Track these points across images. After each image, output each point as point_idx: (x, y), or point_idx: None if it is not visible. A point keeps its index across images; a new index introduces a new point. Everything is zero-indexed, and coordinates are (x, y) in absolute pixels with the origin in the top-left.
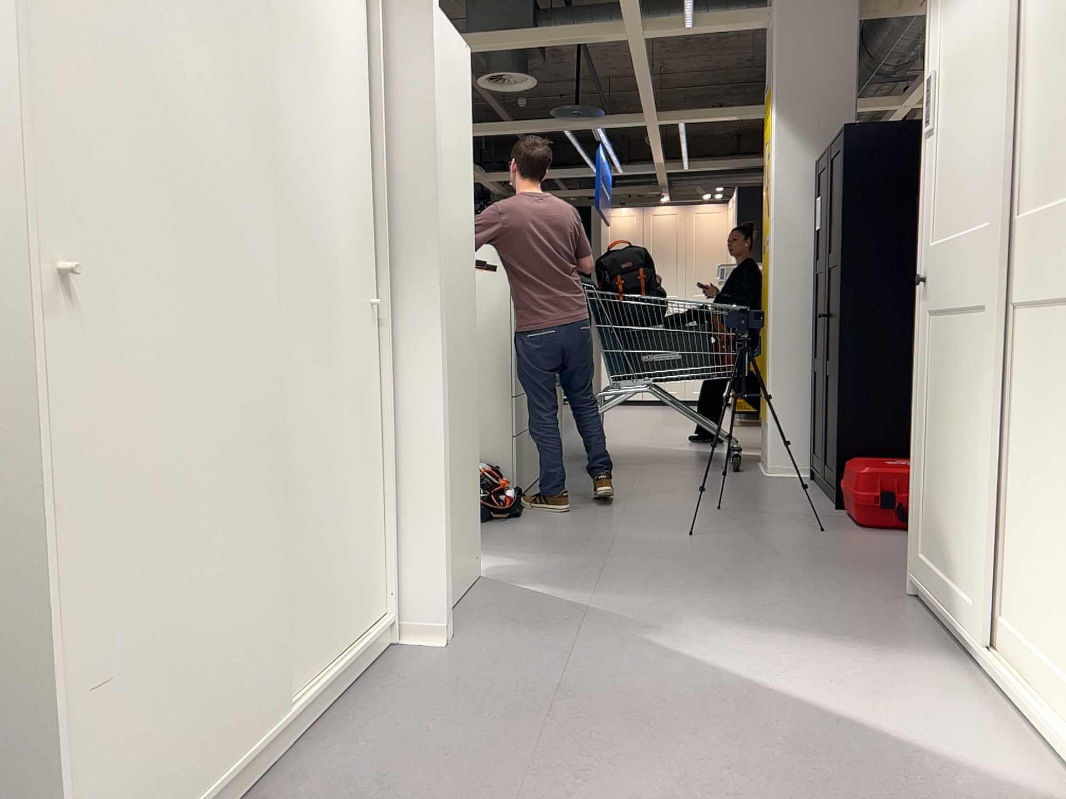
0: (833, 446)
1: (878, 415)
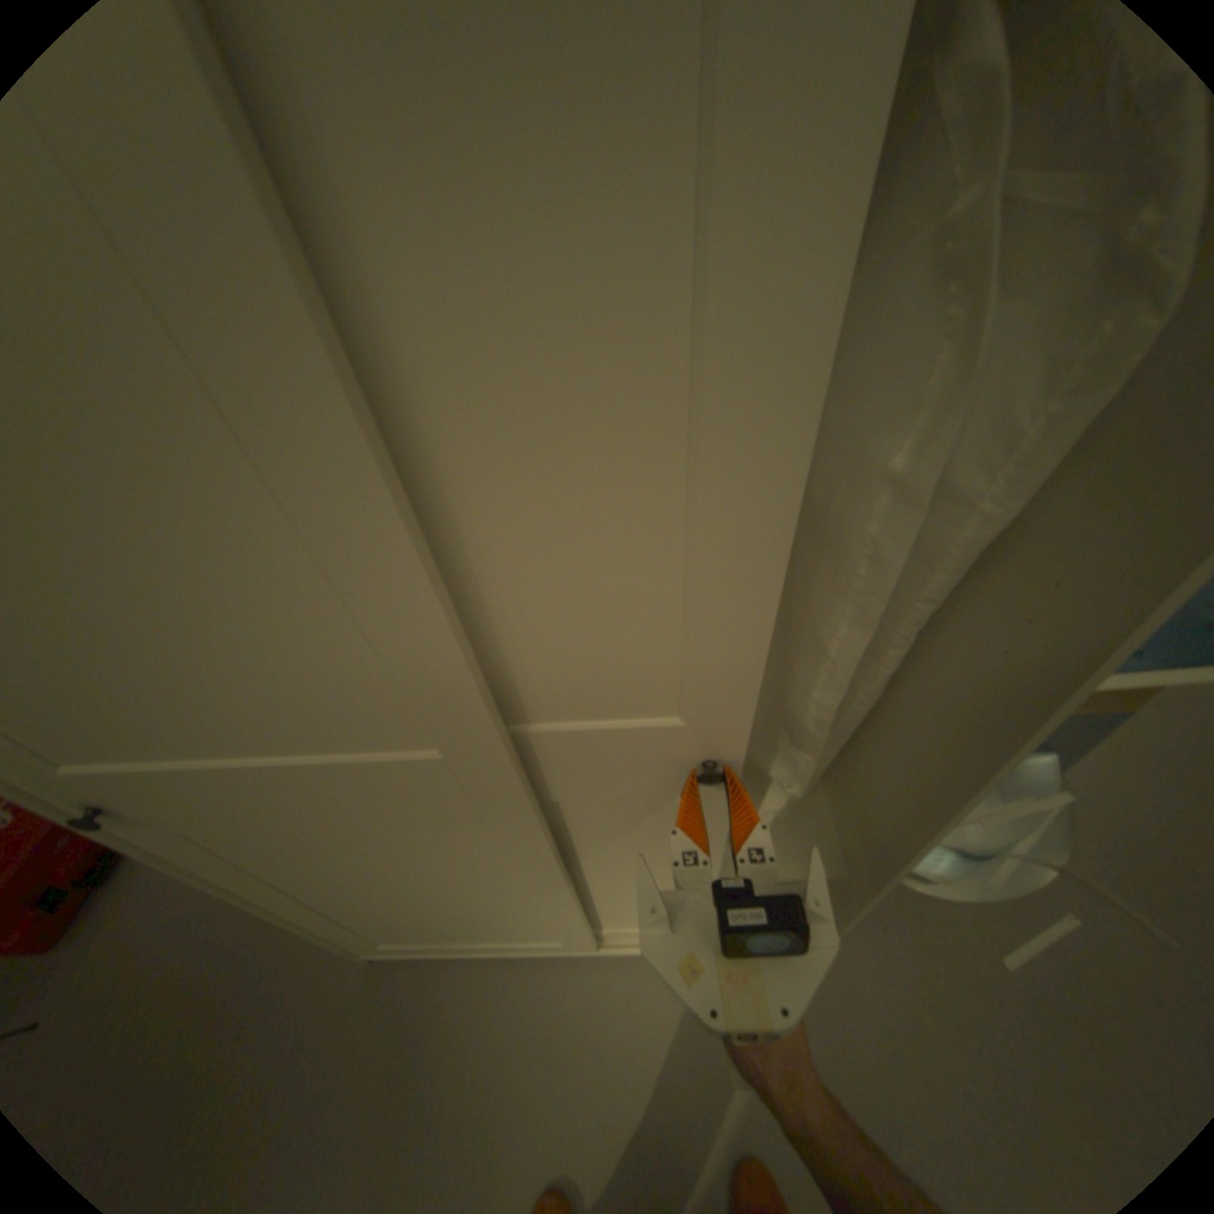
0: None
1: None
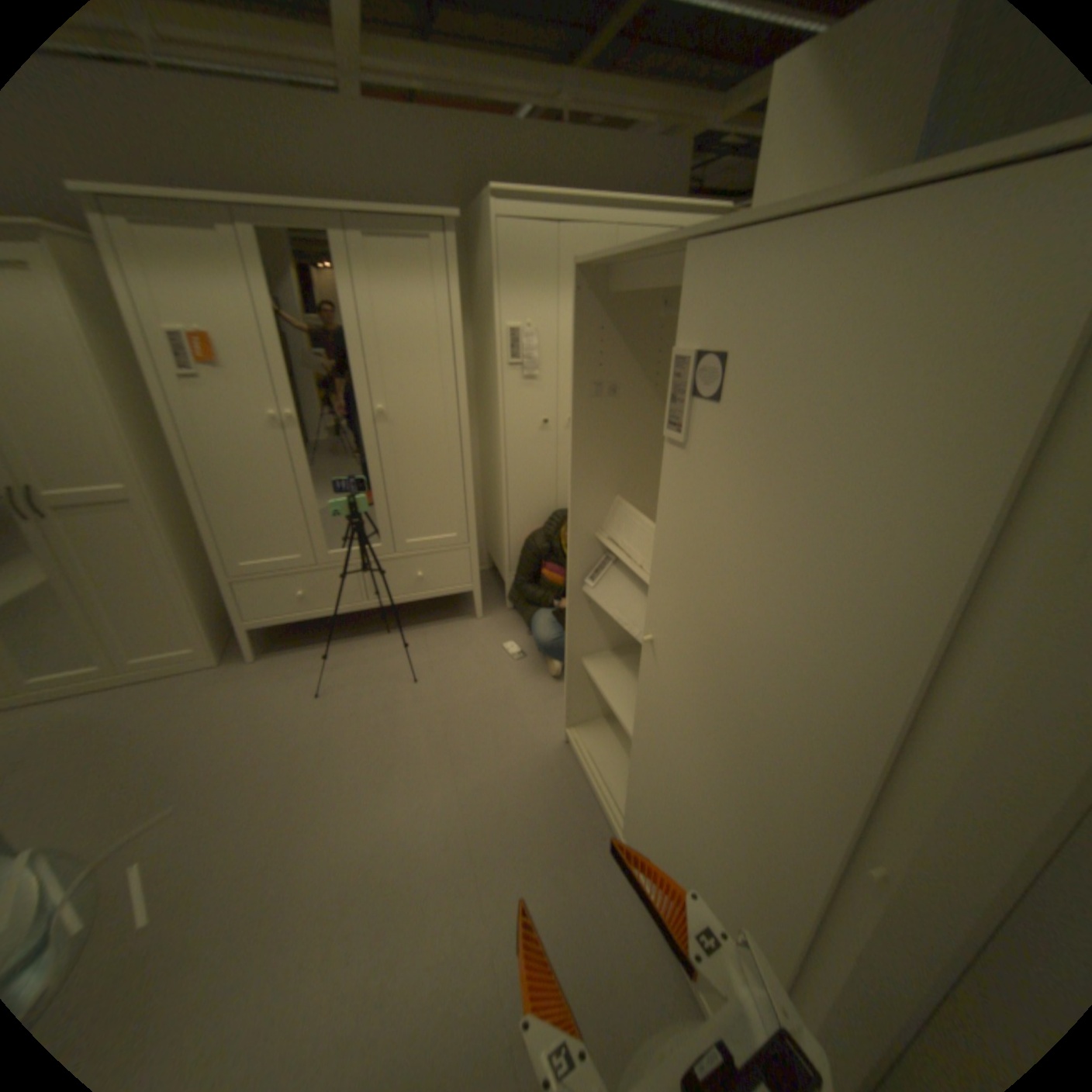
0: None
1: None
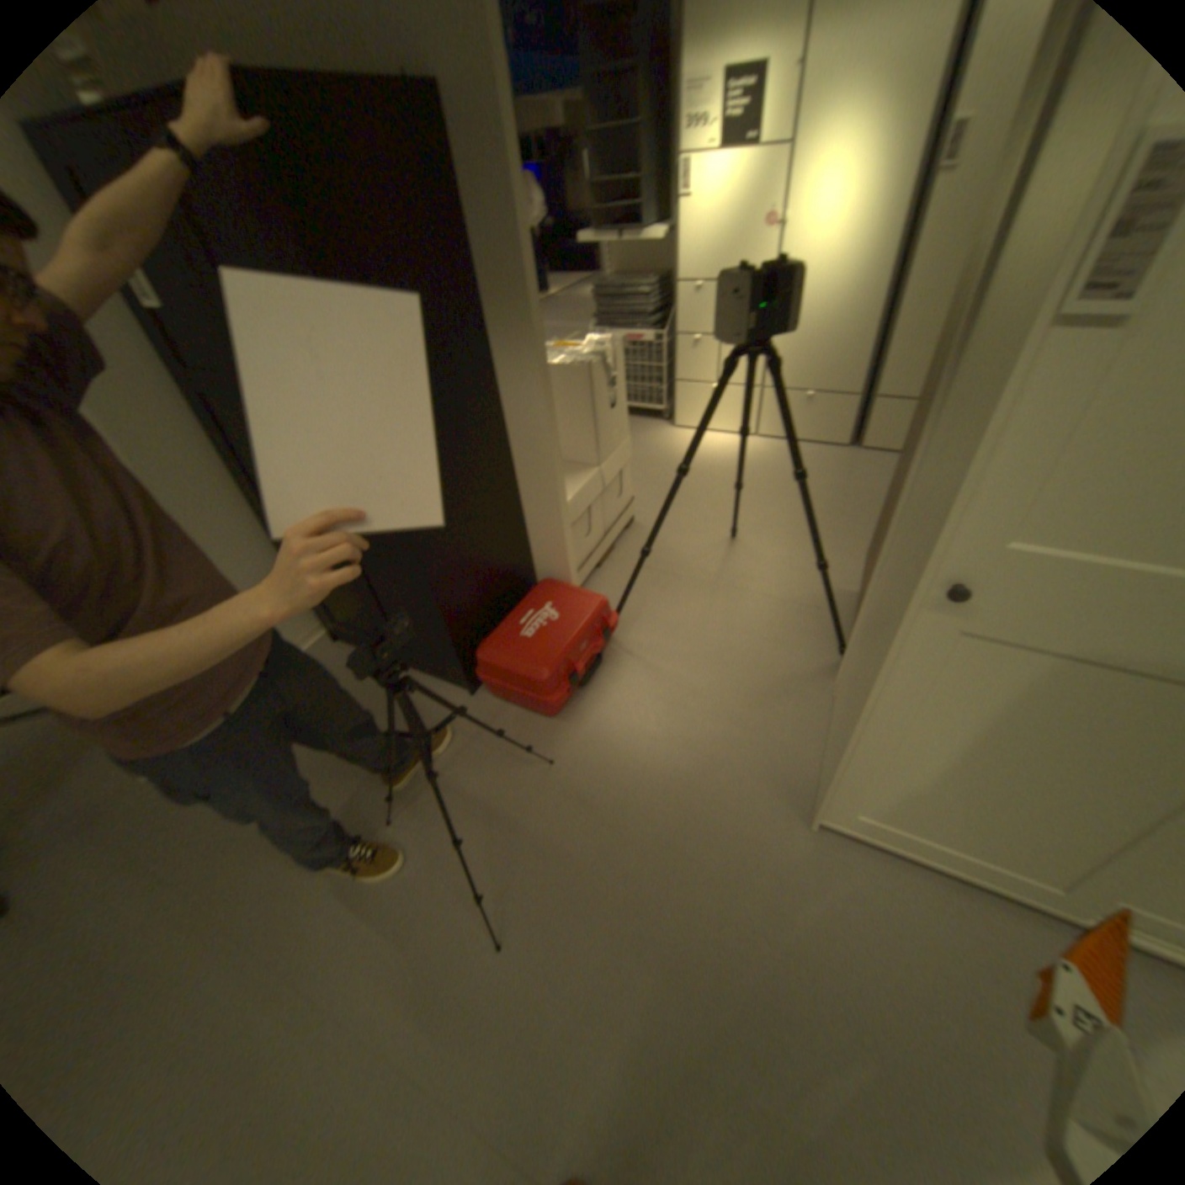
0: (452, 646)
1: (477, 582)
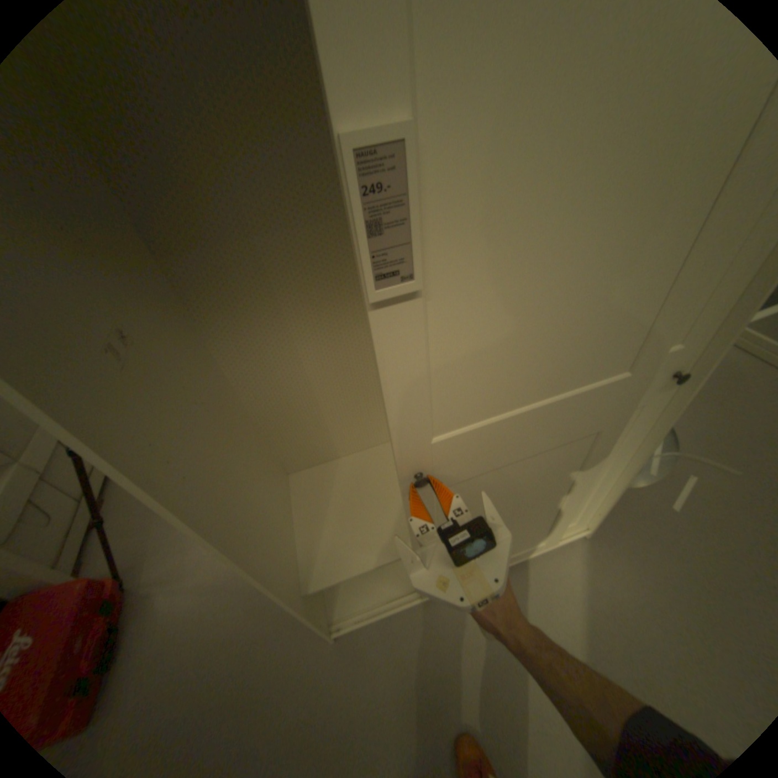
0: None
1: None
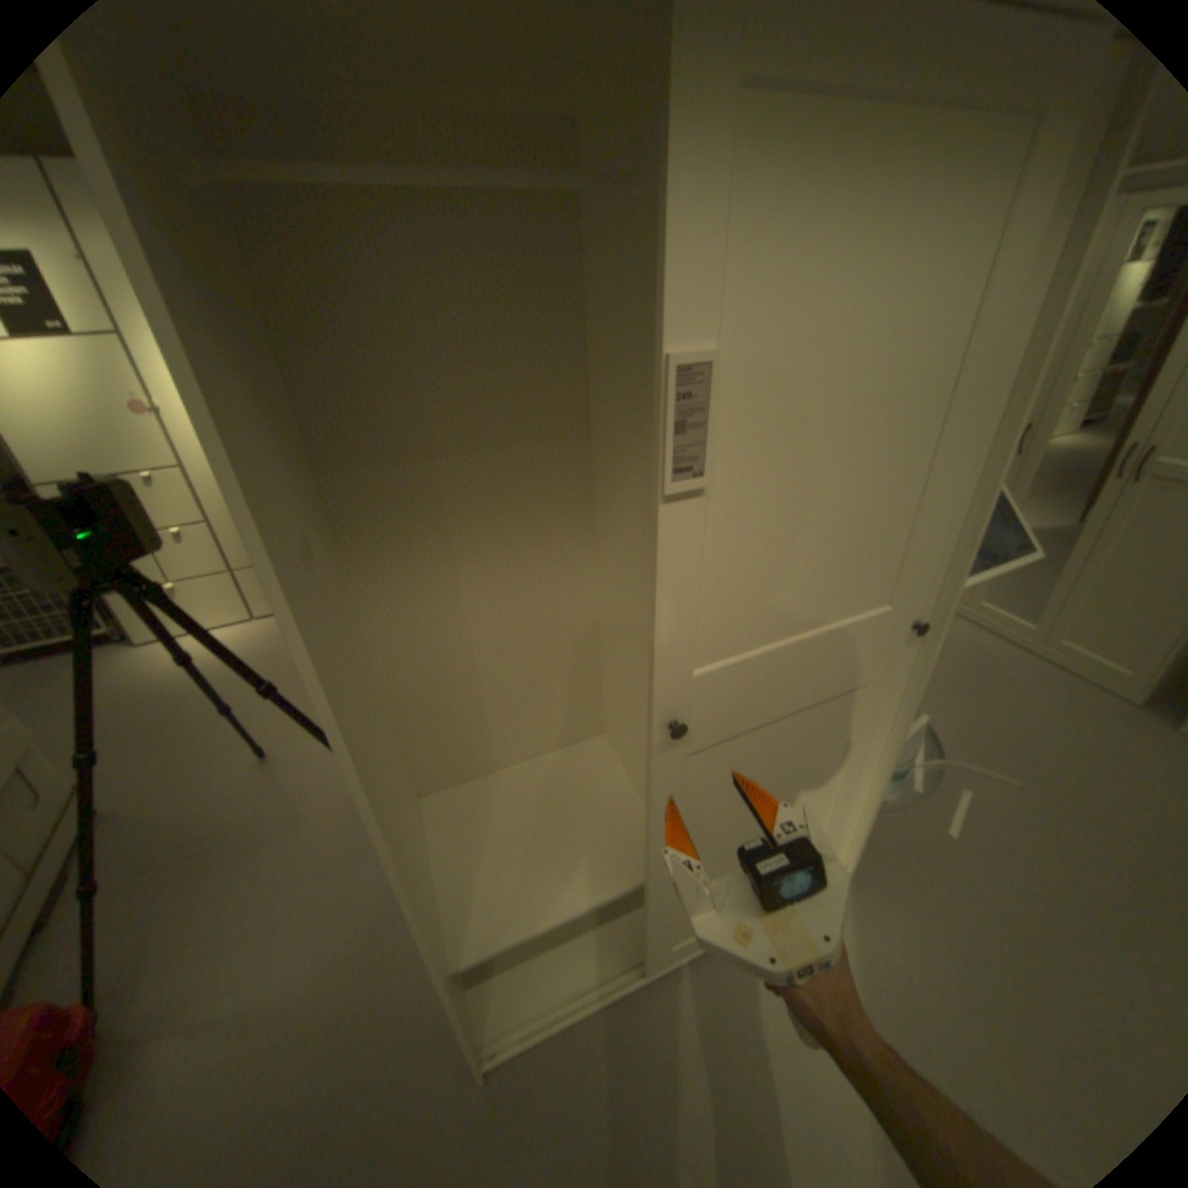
0: None
1: None
